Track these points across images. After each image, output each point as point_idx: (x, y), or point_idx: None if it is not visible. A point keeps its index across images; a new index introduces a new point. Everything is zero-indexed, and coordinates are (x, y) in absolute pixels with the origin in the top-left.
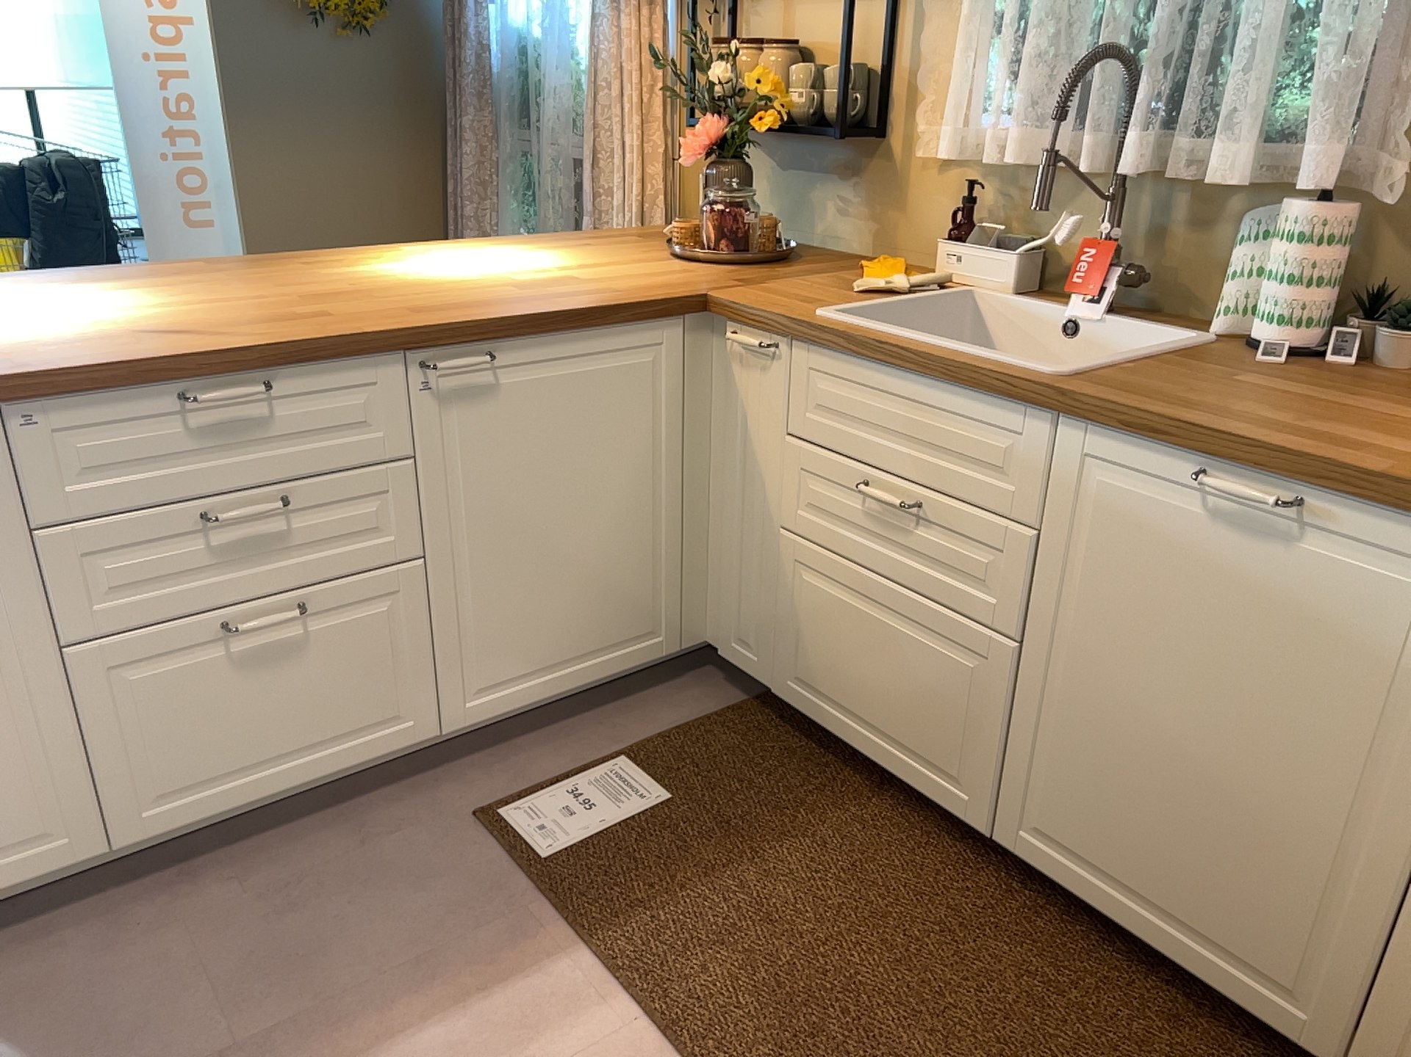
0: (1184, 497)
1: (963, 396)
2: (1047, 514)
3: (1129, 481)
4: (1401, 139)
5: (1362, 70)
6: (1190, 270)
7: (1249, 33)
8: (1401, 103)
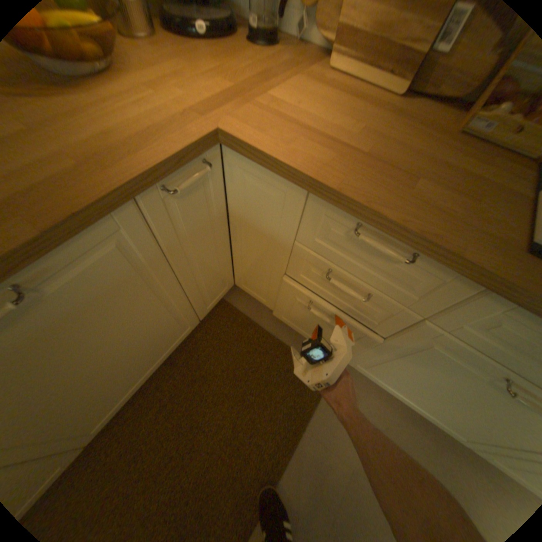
0: None
1: None
2: None
3: None
4: None
5: None
6: None
7: None
8: None
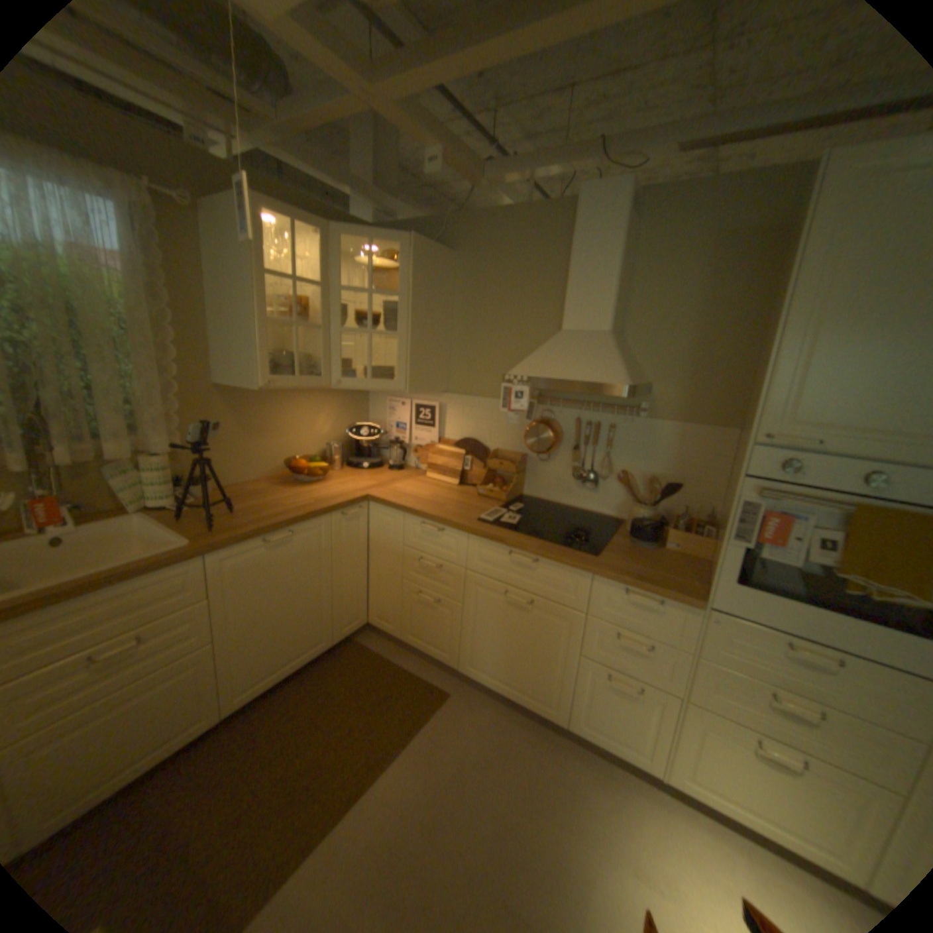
0: (258, 551)
1: (150, 578)
2: (207, 593)
3: (239, 559)
4: (166, 431)
5: (157, 412)
6: (81, 496)
7: (101, 402)
8: (157, 419)
